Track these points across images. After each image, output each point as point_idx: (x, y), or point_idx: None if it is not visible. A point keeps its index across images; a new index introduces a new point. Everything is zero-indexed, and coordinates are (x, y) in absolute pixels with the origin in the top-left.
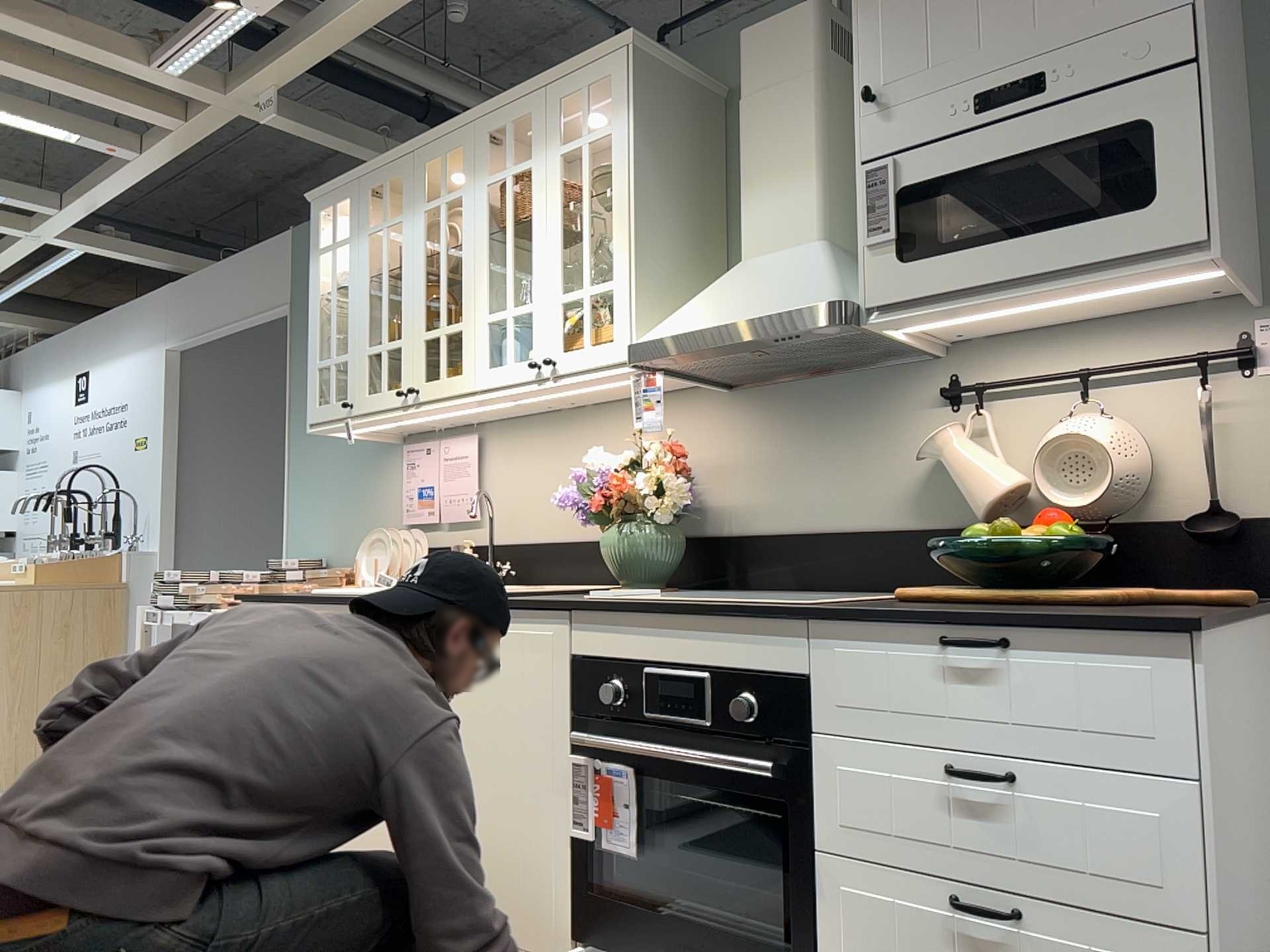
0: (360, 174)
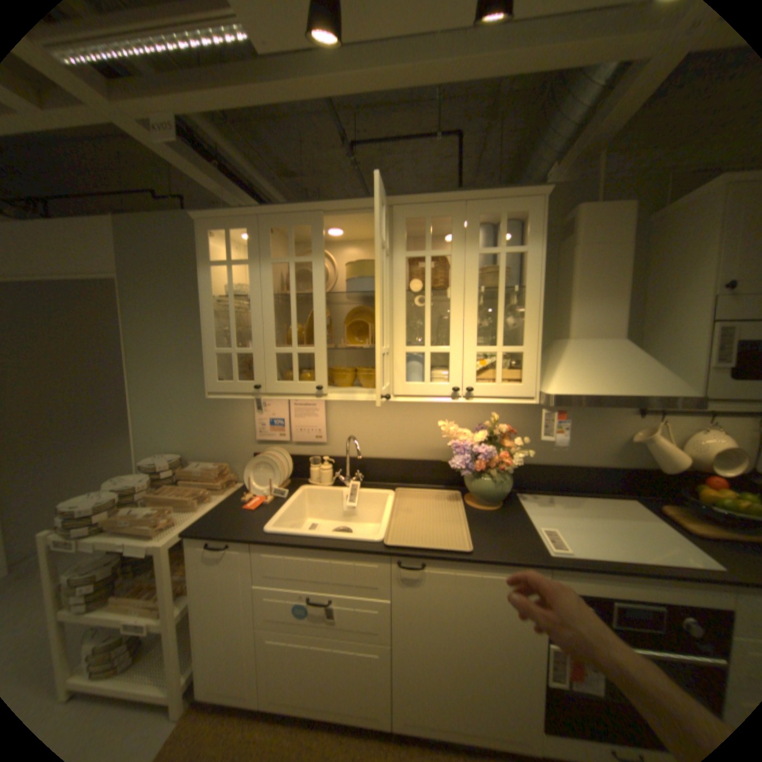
0: (260, 212)
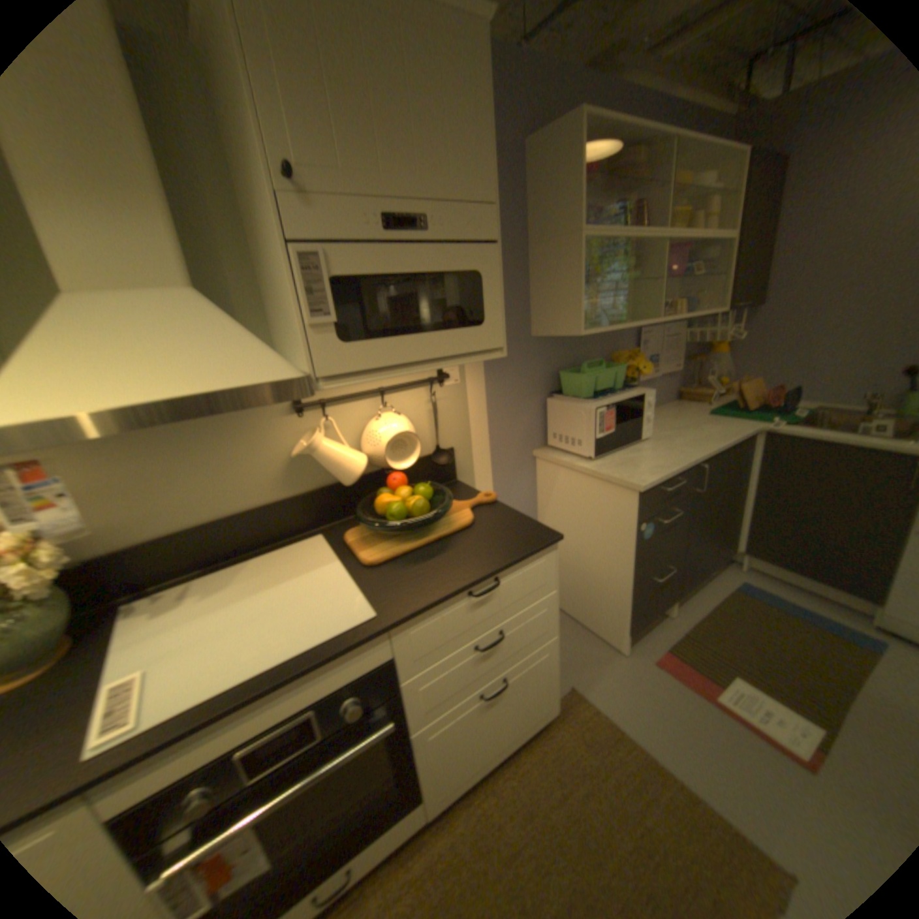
0: None
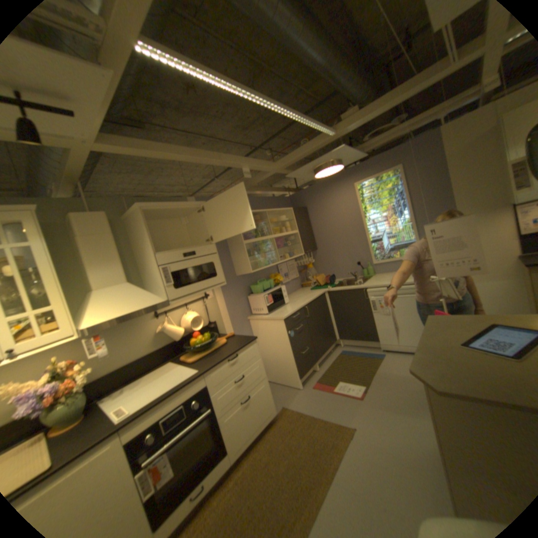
0: None
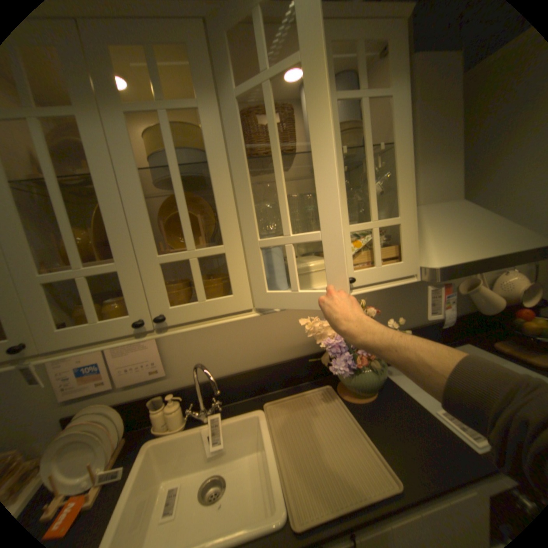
0: None
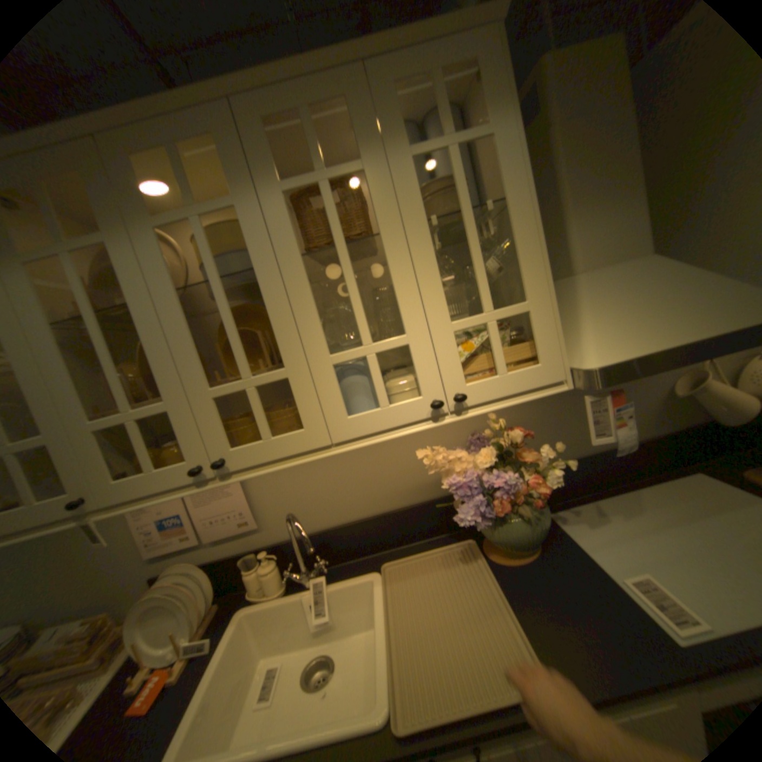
0: None
